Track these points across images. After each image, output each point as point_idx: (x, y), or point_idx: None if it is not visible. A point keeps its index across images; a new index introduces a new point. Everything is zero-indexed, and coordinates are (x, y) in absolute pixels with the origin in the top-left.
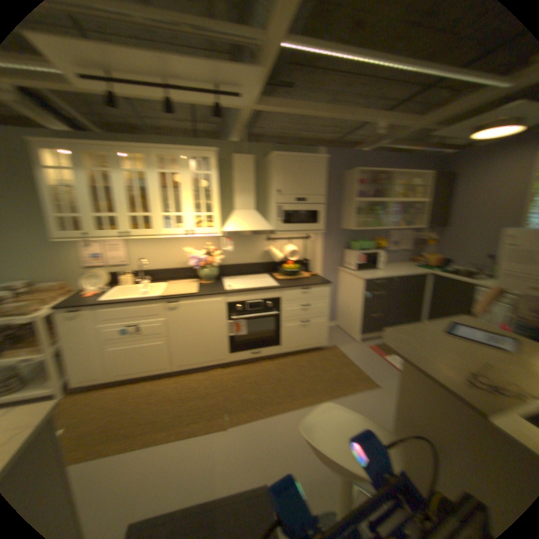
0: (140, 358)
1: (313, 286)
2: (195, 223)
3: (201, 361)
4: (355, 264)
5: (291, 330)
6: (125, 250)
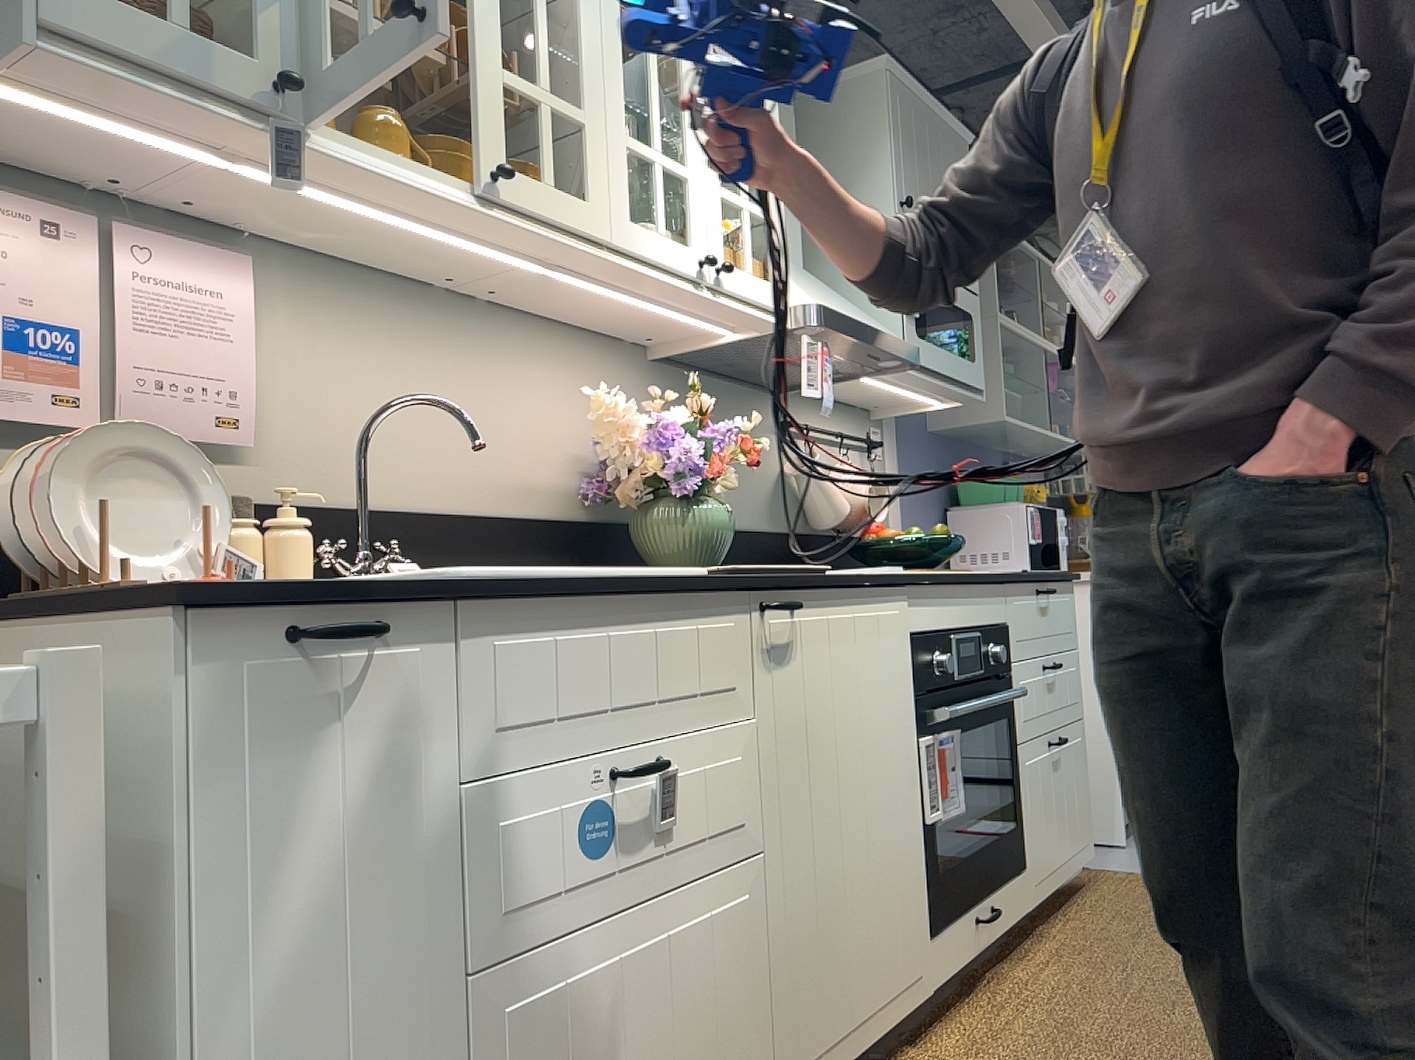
0: (671, 1029)
1: (1060, 579)
2: (713, 237)
3: (869, 1001)
4: (1022, 548)
5: (1041, 785)
6: (257, 344)
